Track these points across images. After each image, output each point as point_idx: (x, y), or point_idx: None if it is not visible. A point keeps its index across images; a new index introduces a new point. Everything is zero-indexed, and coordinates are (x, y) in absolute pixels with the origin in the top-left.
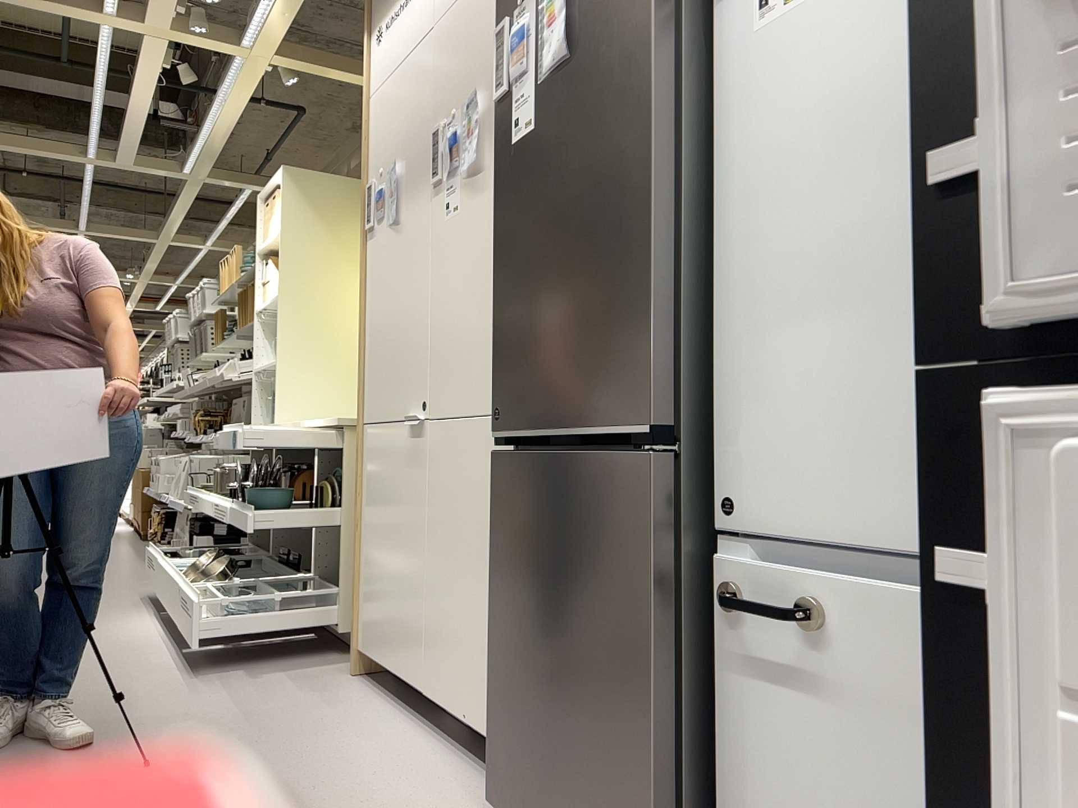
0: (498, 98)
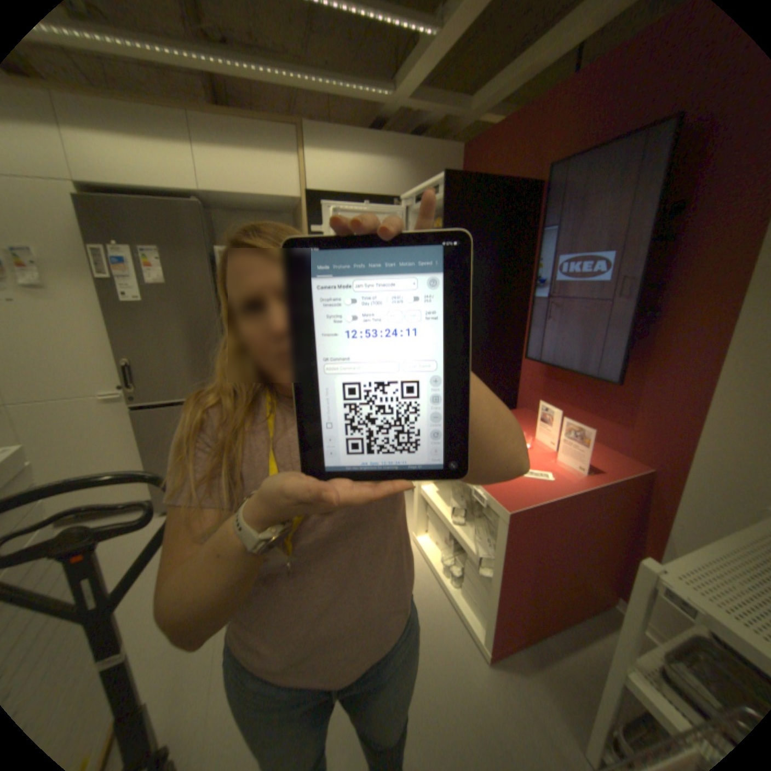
0: (99, 277)
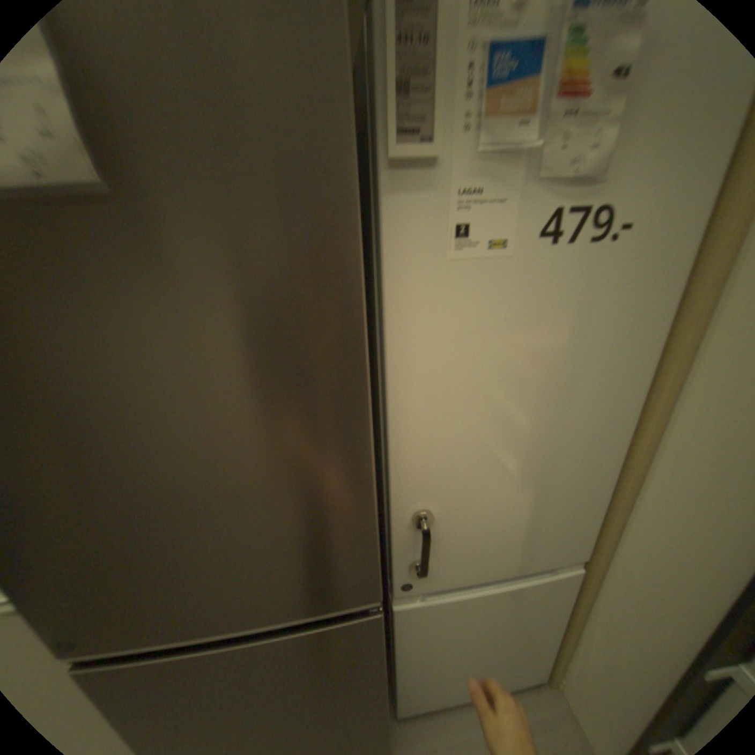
0: None
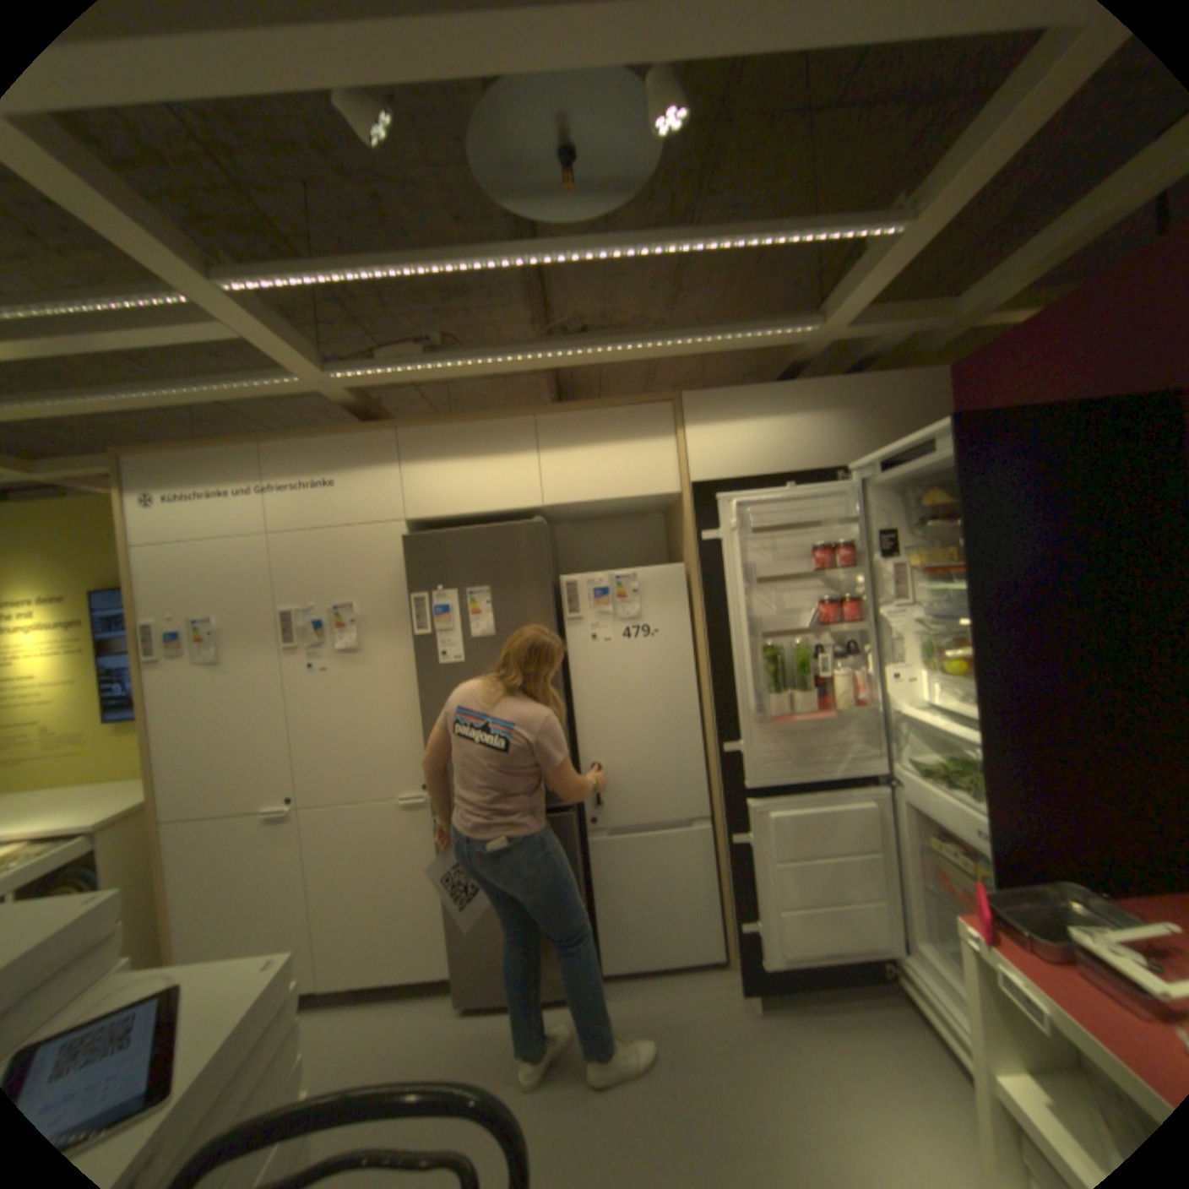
0: (421, 634)
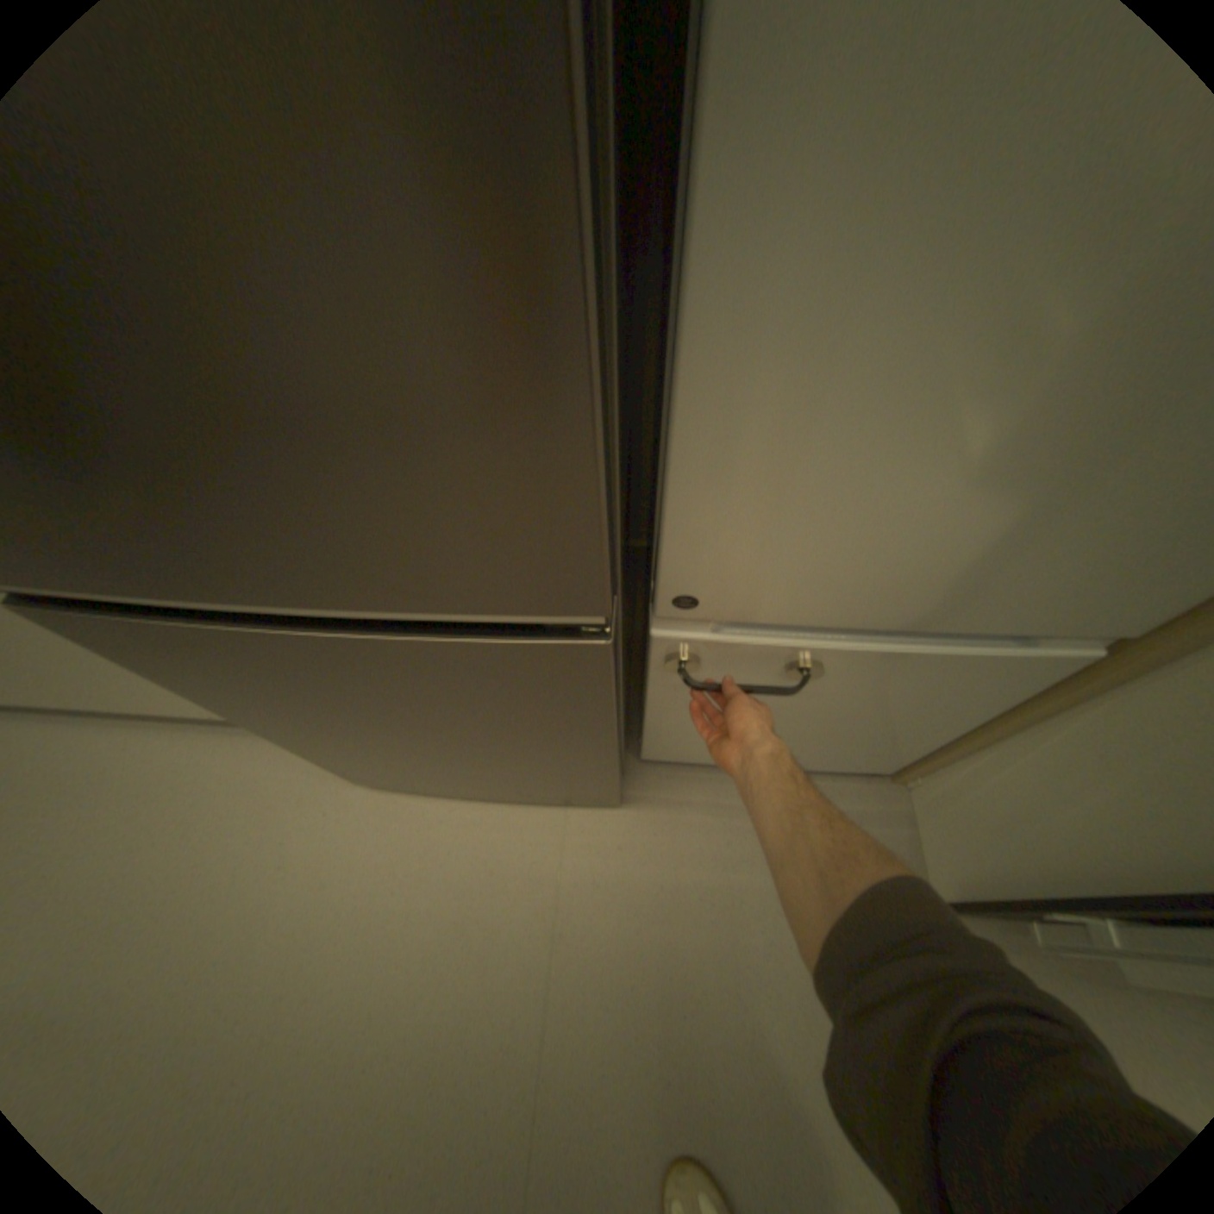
0: None
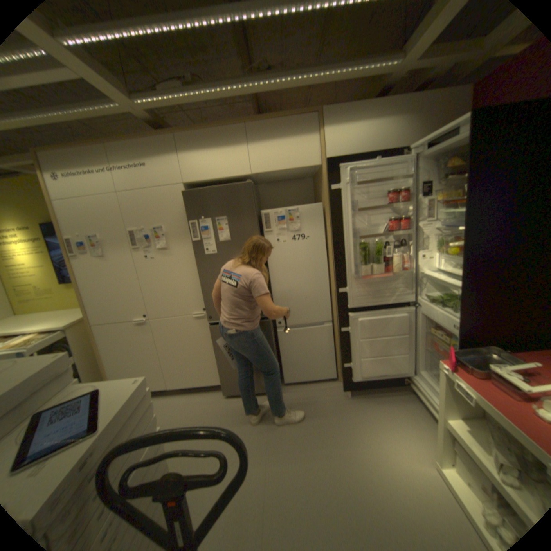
0: (195, 240)
